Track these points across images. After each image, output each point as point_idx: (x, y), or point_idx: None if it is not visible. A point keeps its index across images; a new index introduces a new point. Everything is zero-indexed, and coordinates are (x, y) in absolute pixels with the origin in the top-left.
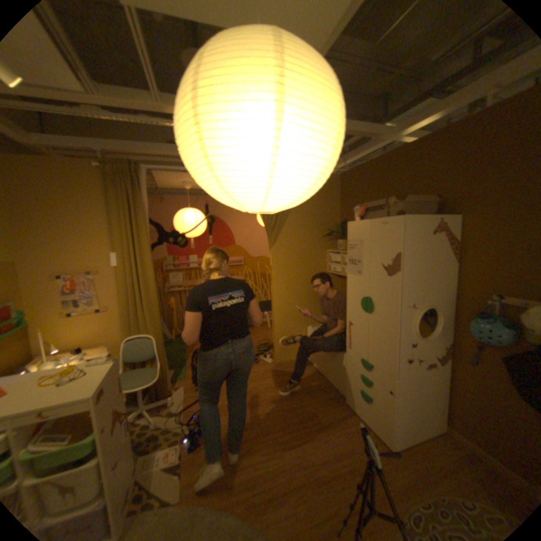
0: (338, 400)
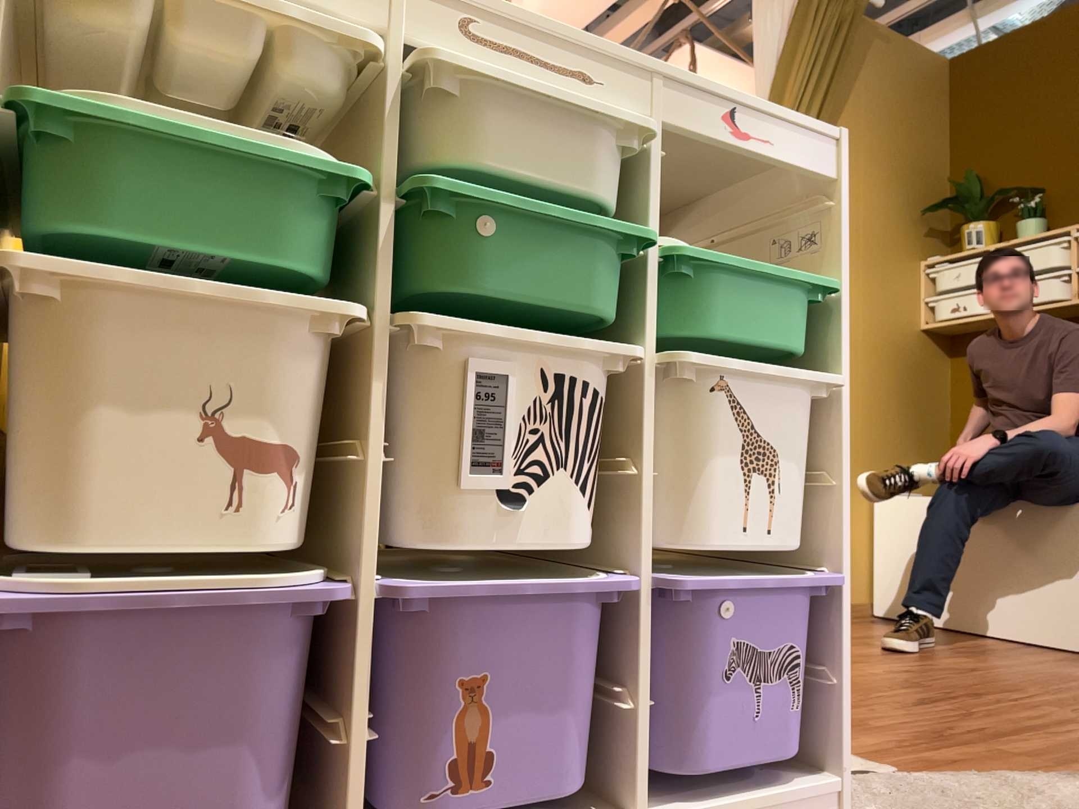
0: None
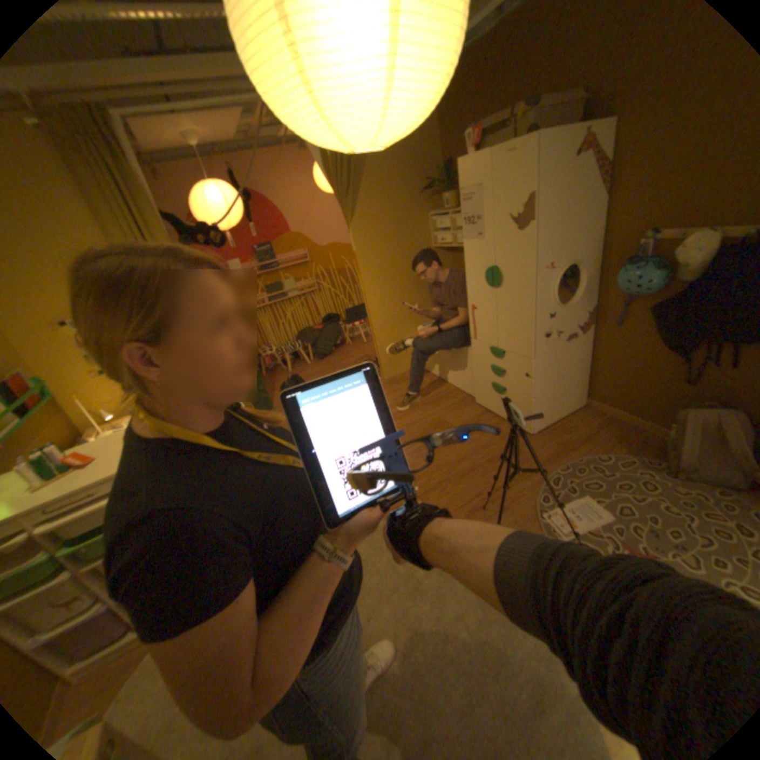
0: (466, 401)
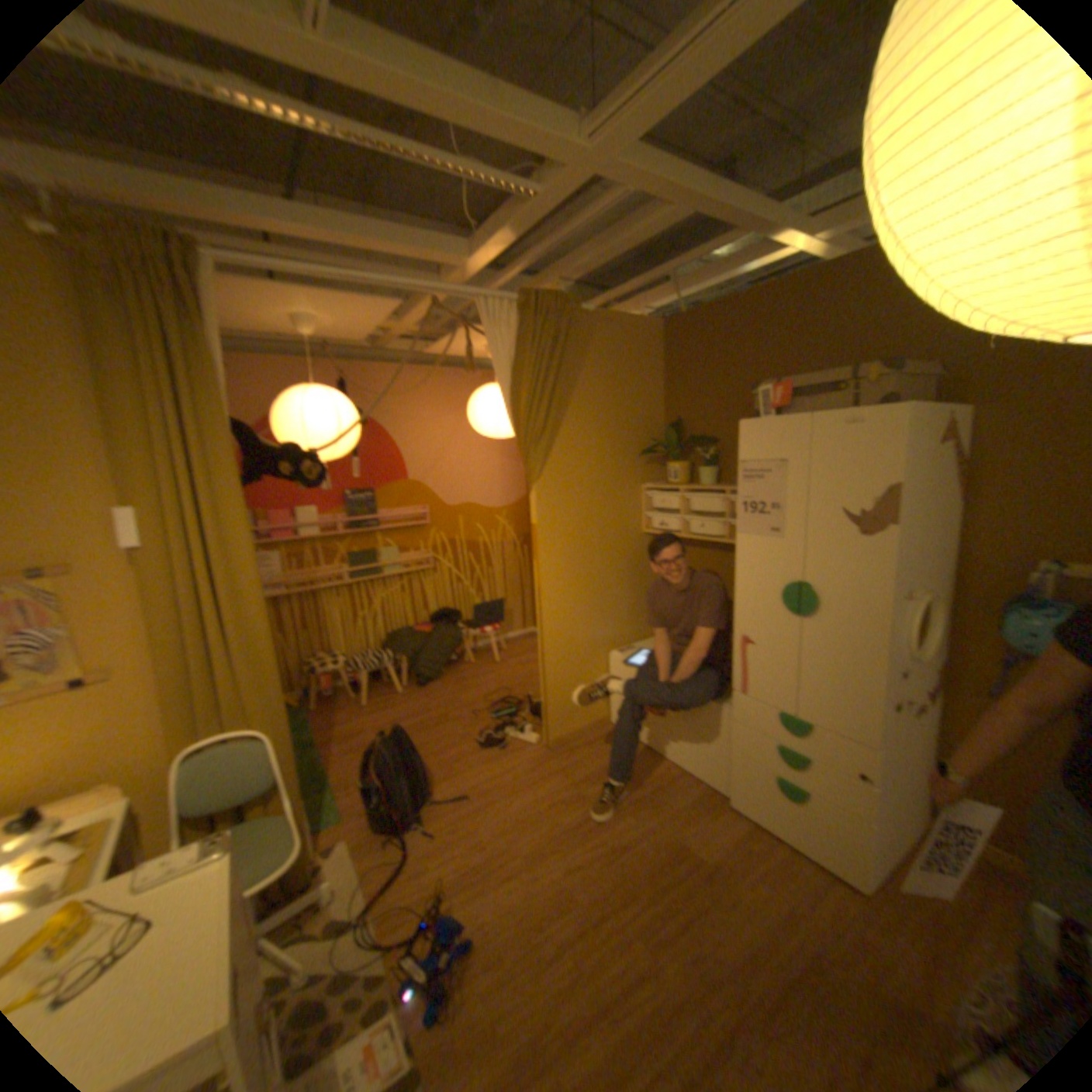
0: (710, 801)
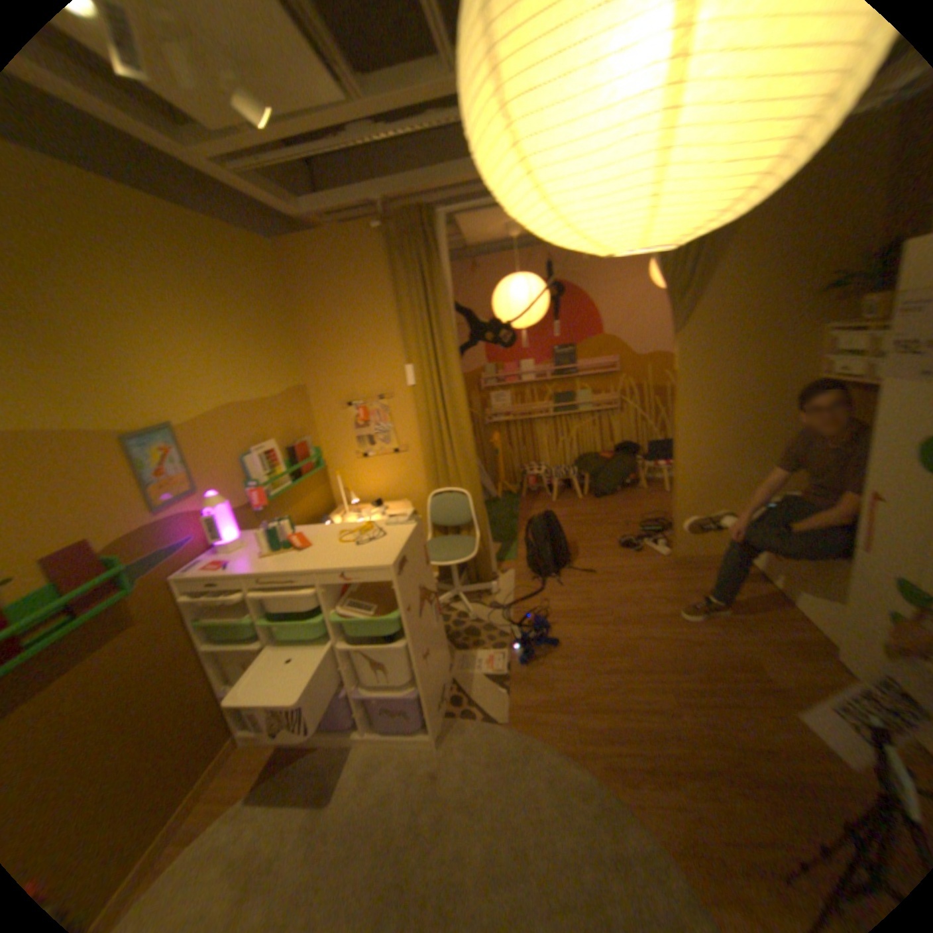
0: (820, 648)
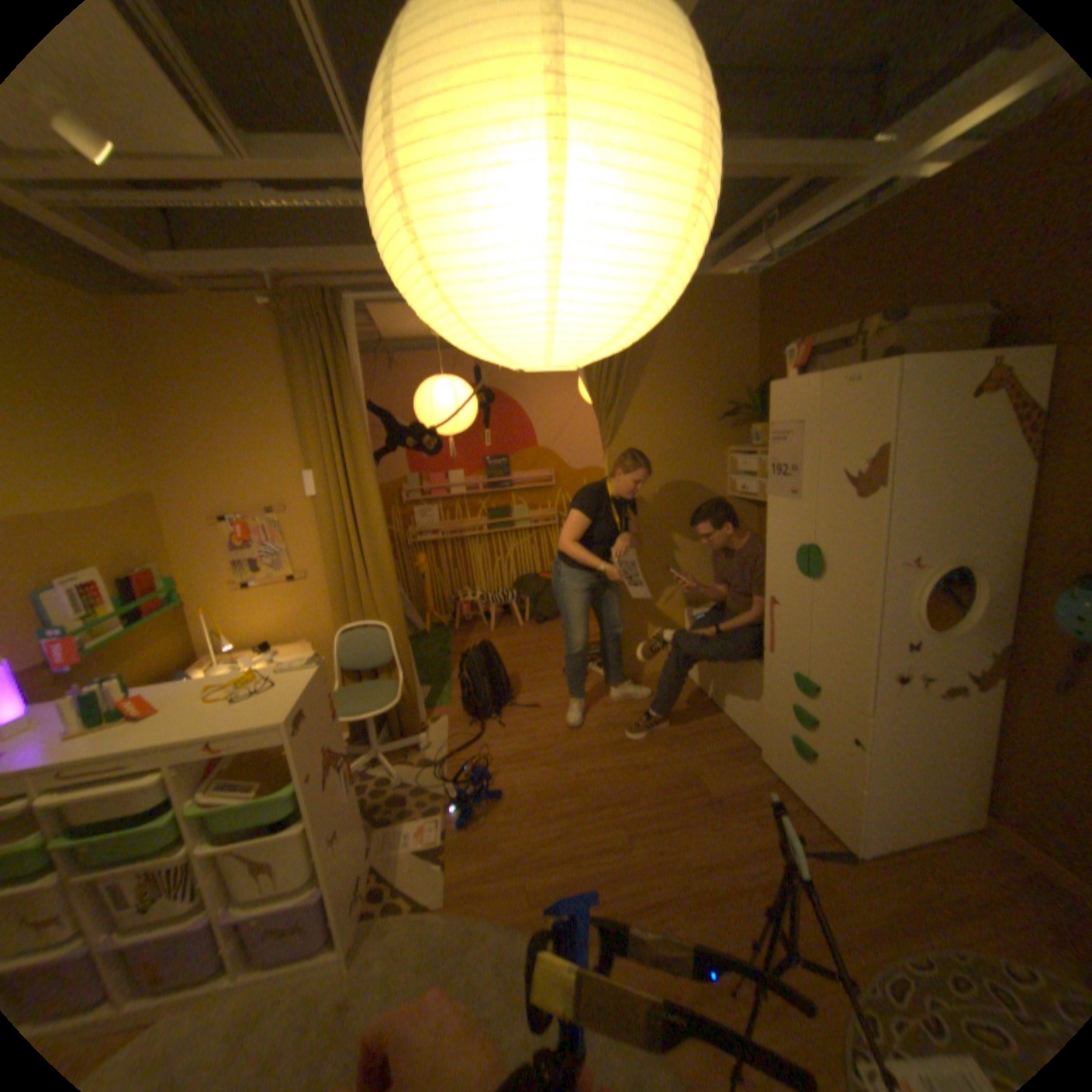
0: (746, 752)
